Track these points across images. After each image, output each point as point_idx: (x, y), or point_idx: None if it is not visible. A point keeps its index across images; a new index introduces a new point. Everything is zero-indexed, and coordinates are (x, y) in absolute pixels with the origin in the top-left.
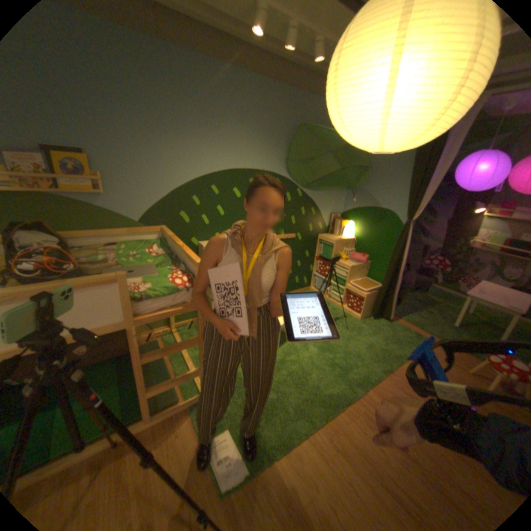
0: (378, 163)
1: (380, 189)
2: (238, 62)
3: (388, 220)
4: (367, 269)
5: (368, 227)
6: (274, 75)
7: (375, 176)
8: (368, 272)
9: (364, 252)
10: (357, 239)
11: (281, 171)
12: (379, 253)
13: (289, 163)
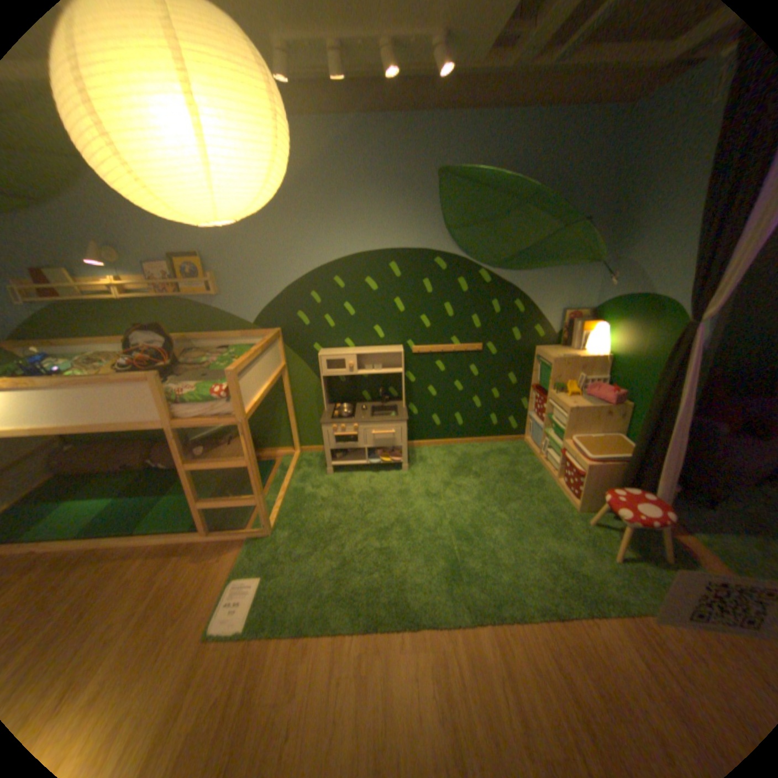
0: (657, 199)
1: (657, 253)
2: (381, 99)
3: (669, 317)
4: (626, 417)
5: (634, 333)
6: (444, 97)
7: (651, 227)
8: (630, 424)
9: (626, 383)
10: (616, 357)
11: (444, 245)
12: (650, 388)
13: (451, 230)
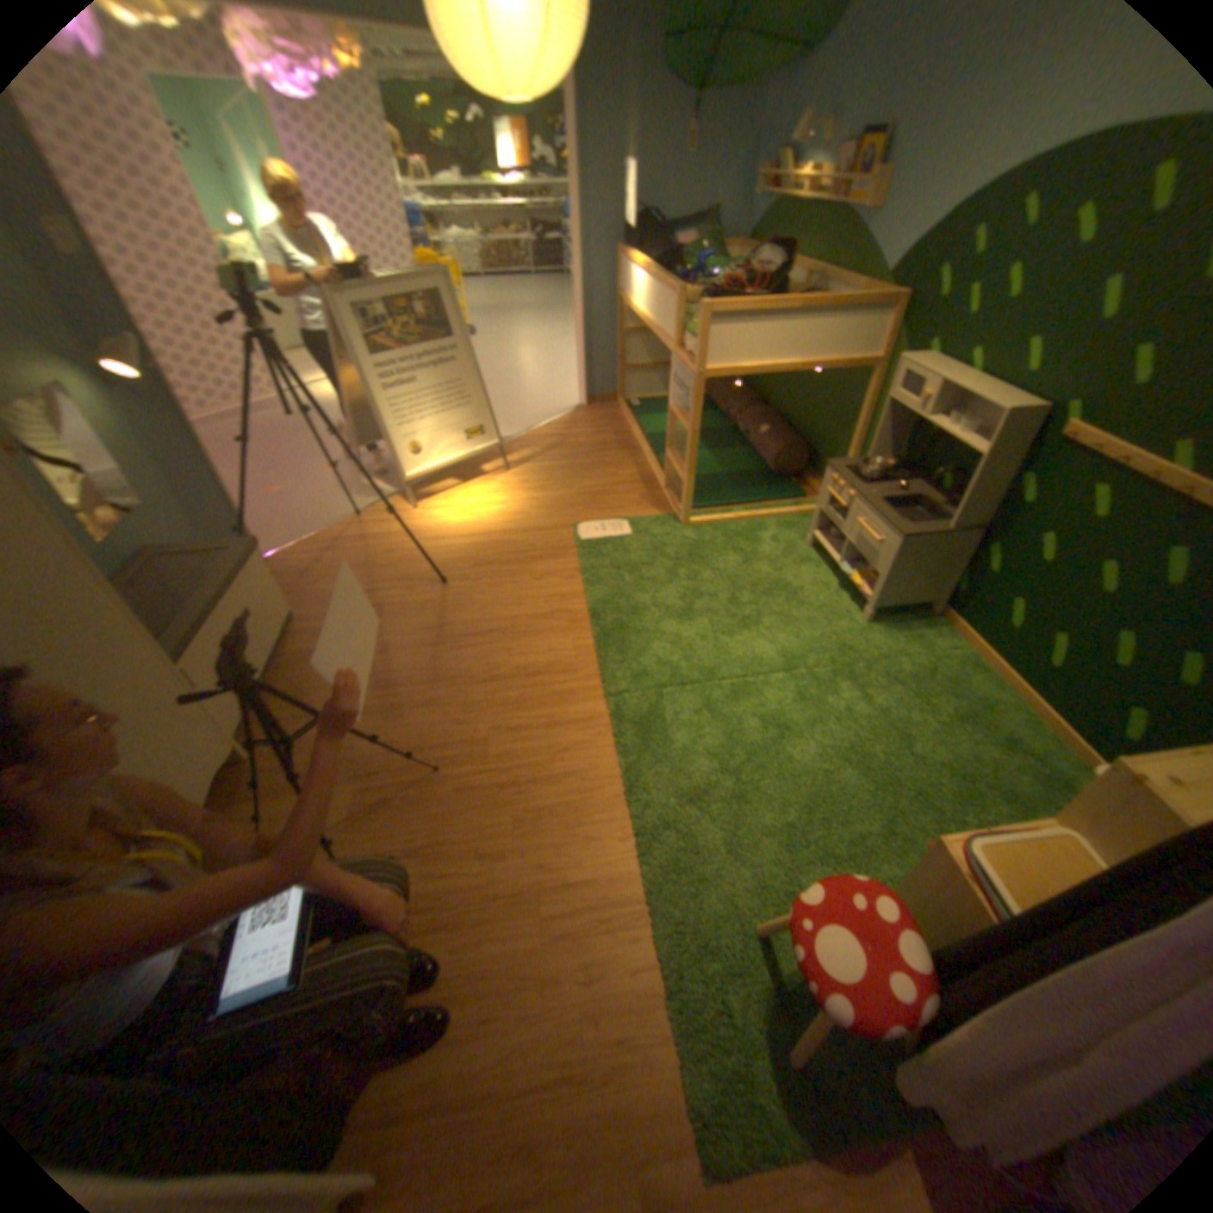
0: None
1: None
2: None
3: None
4: None
5: None
6: None
7: None
8: None
9: None
10: None
11: None
12: None
13: None
